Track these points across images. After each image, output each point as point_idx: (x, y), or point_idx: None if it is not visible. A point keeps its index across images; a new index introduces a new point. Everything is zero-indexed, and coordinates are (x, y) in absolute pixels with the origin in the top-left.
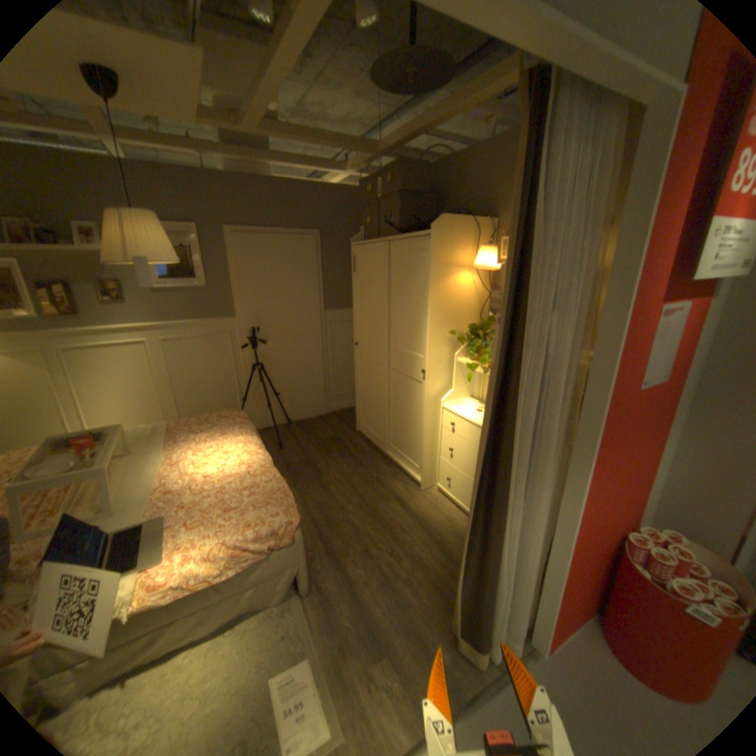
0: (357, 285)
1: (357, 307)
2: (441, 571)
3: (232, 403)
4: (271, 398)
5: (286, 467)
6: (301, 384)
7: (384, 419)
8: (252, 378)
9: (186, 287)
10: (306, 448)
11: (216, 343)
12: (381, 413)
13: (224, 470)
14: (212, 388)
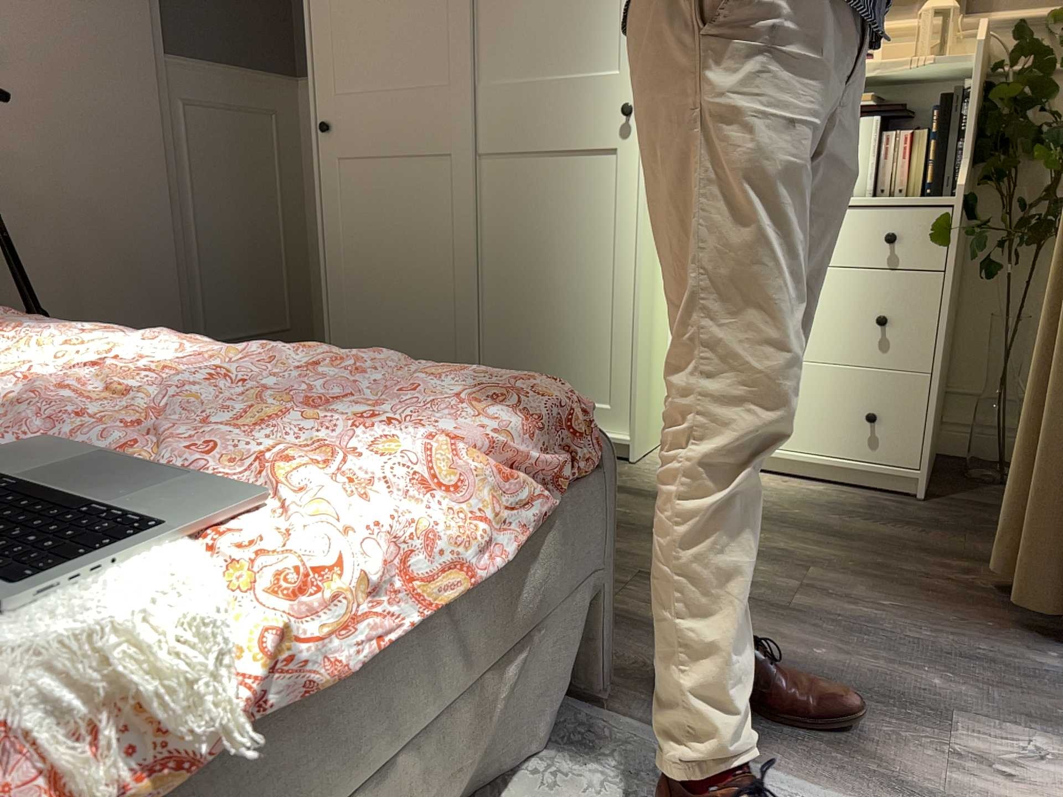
0: None
1: (324, 7)
2: (850, 560)
3: None
4: None
5: None
6: (109, 293)
7: (463, 318)
8: None
9: None
10: None
11: None
12: (444, 309)
13: (138, 365)
14: None
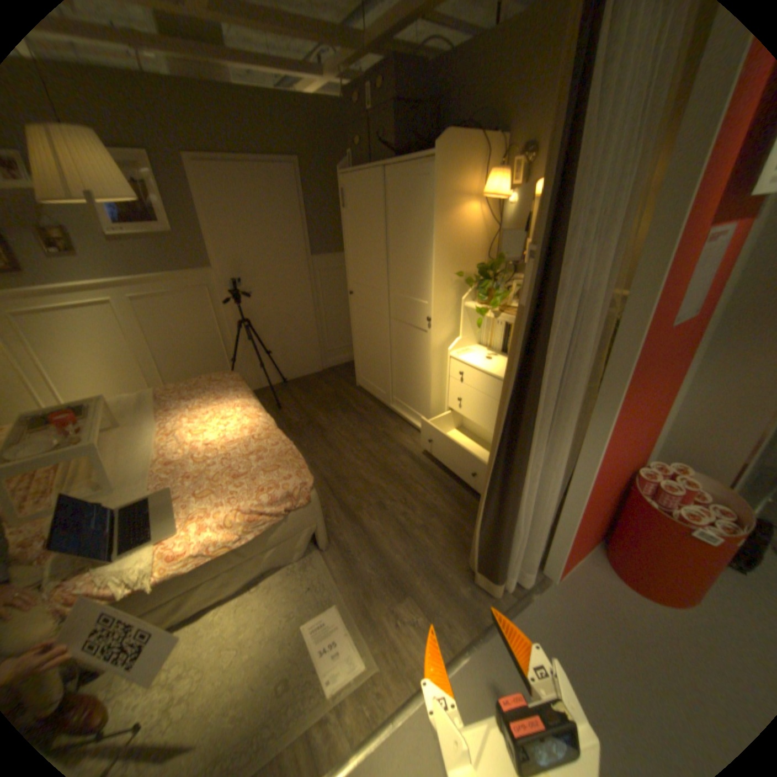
0: (347, 224)
1: (350, 250)
2: (455, 516)
3: (221, 366)
4: (262, 357)
5: (288, 428)
6: (293, 340)
7: (387, 372)
8: (240, 337)
9: (147, 234)
10: (306, 408)
11: (193, 300)
12: (382, 367)
13: (226, 437)
14: (197, 351)
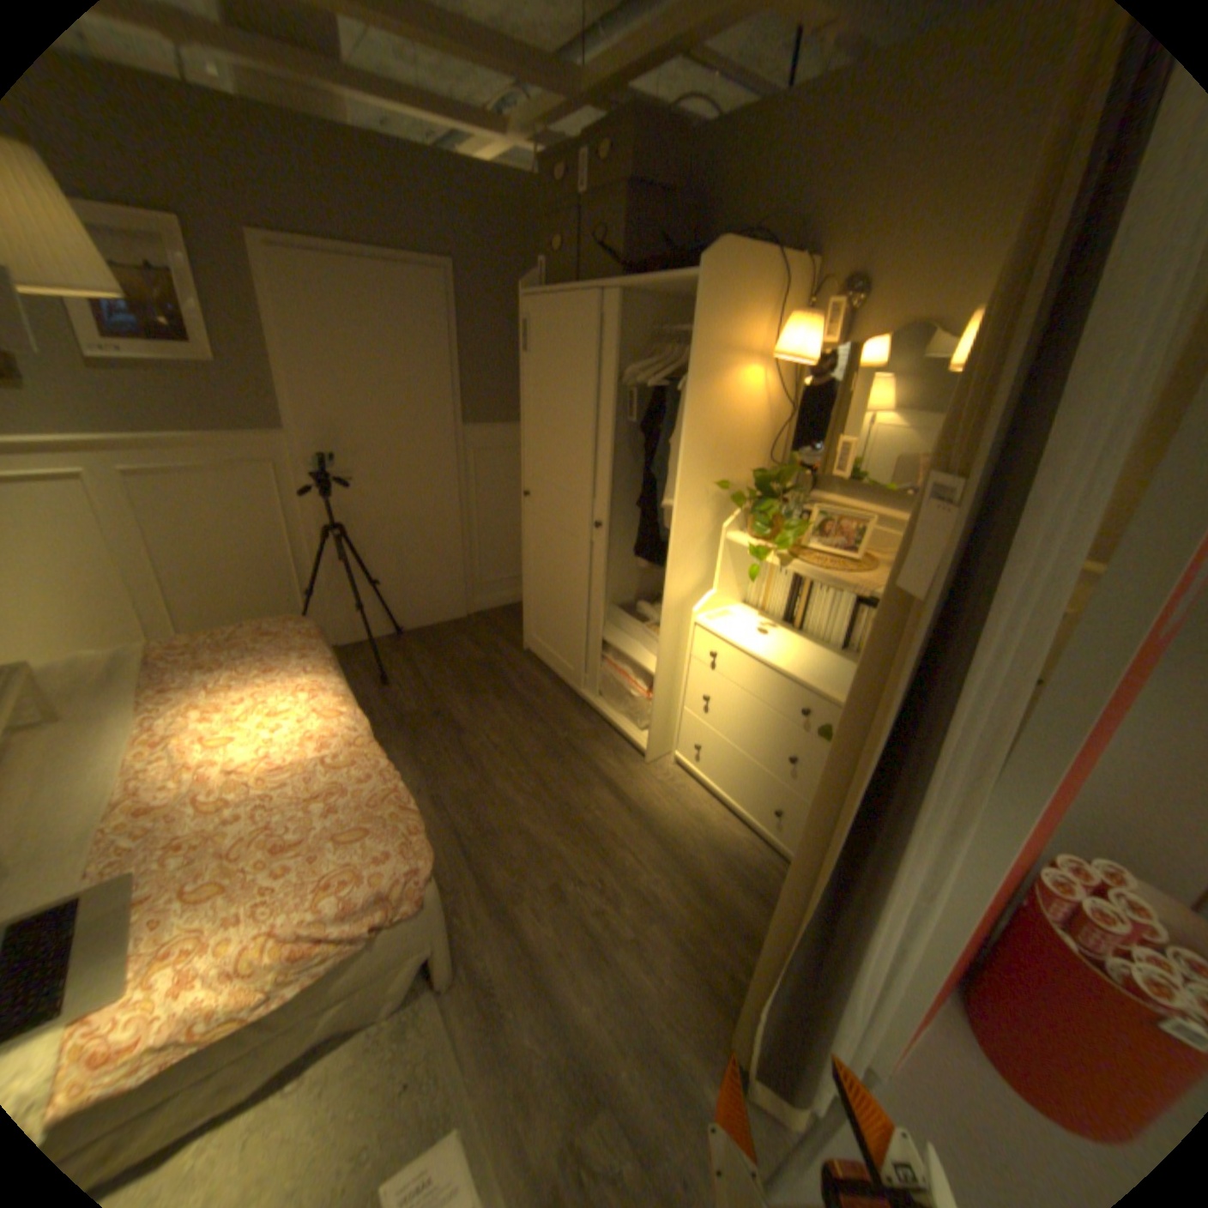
0: (529, 378)
1: (530, 422)
2: (692, 922)
3: (284, 600)
4: (362, 589)
5: (396, 722)
6: (419, 563)
7: (579, 635)
8: (324, 553)
9: (166, 362)
10: (432, 684)
11: (244, 483)
12: (572, 624)
13: (269, 757)
14: (242, 572)
